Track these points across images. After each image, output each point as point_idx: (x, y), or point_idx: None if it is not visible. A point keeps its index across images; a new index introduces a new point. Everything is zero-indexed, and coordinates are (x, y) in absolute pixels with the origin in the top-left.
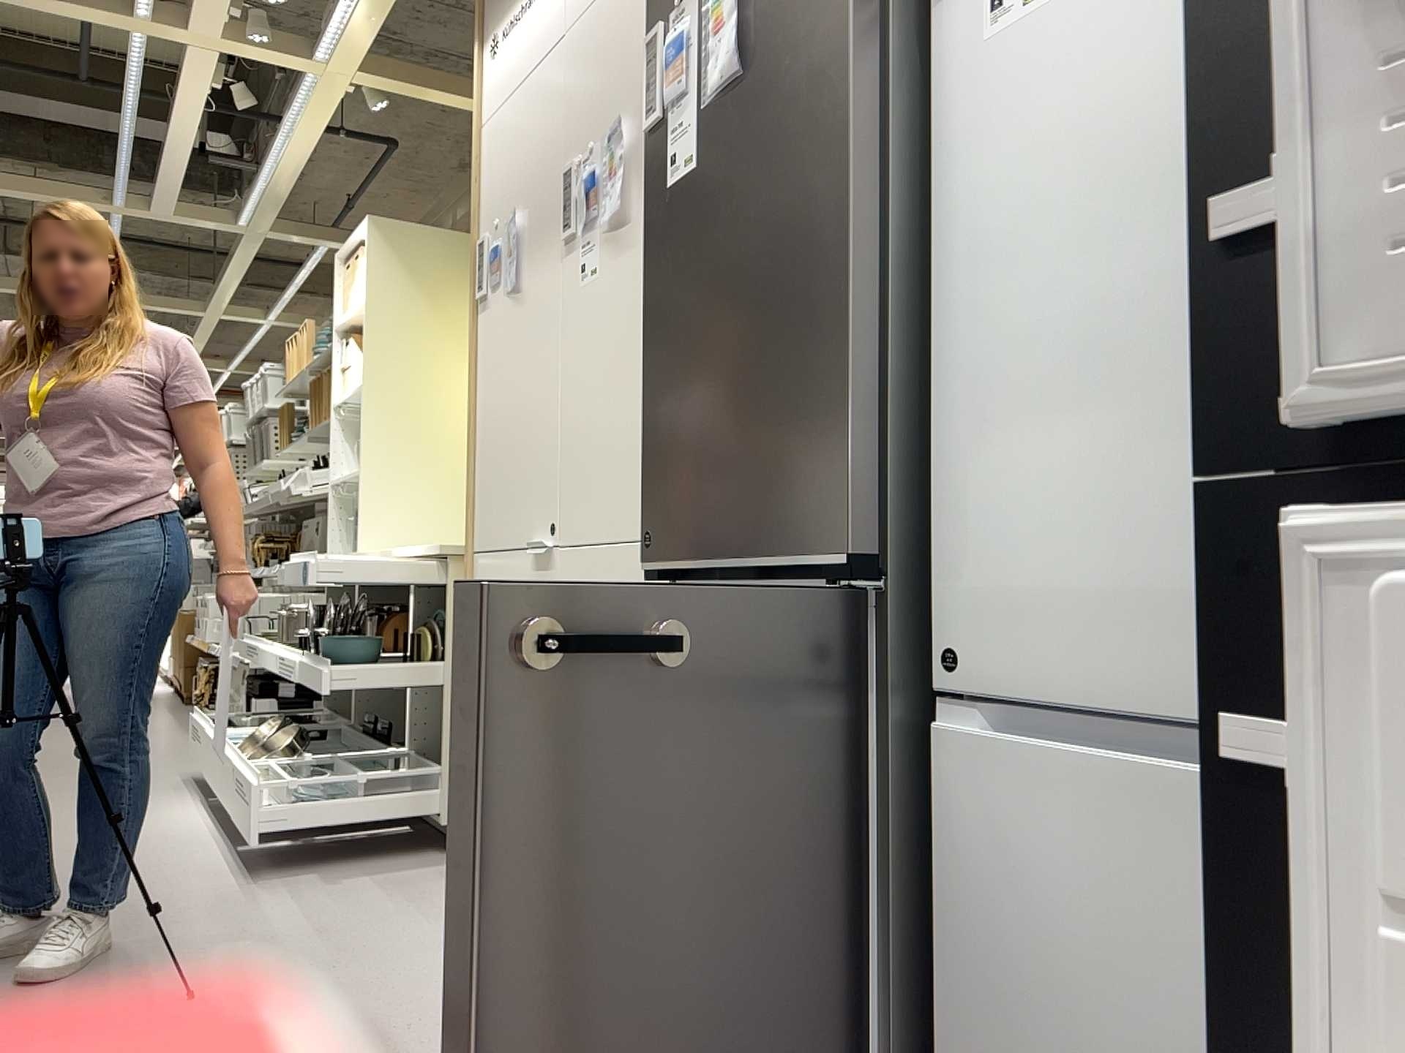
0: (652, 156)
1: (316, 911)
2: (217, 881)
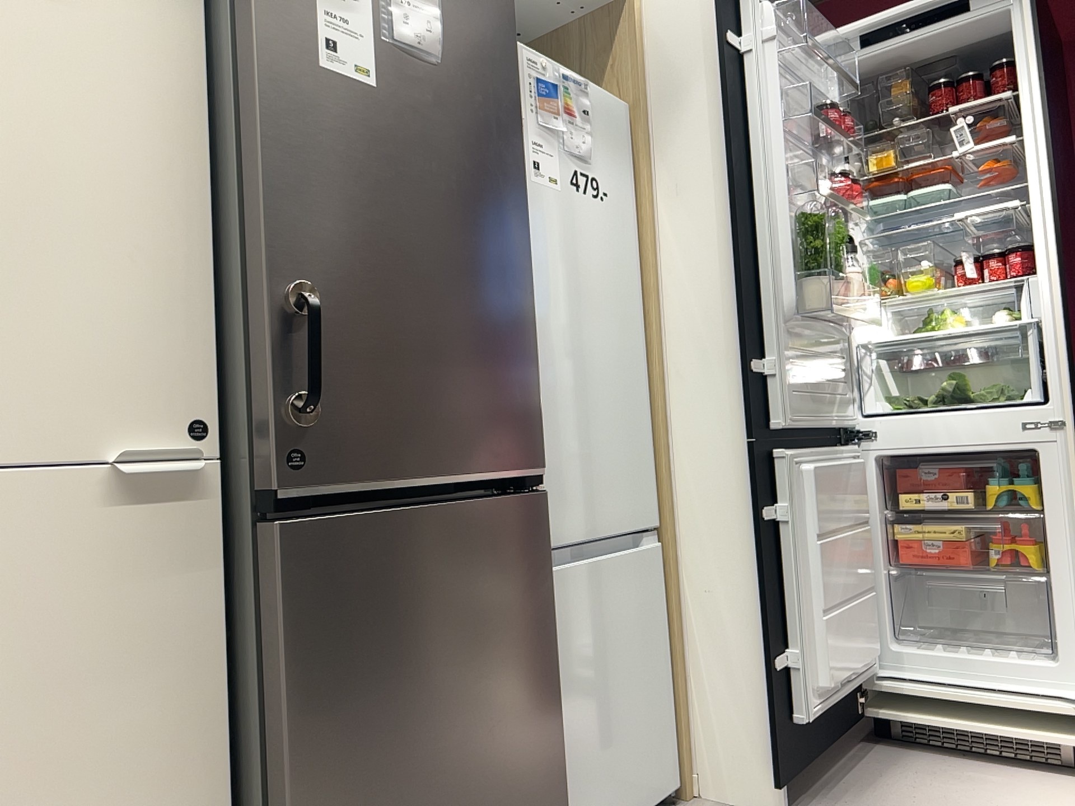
0: None
1: None
2: None
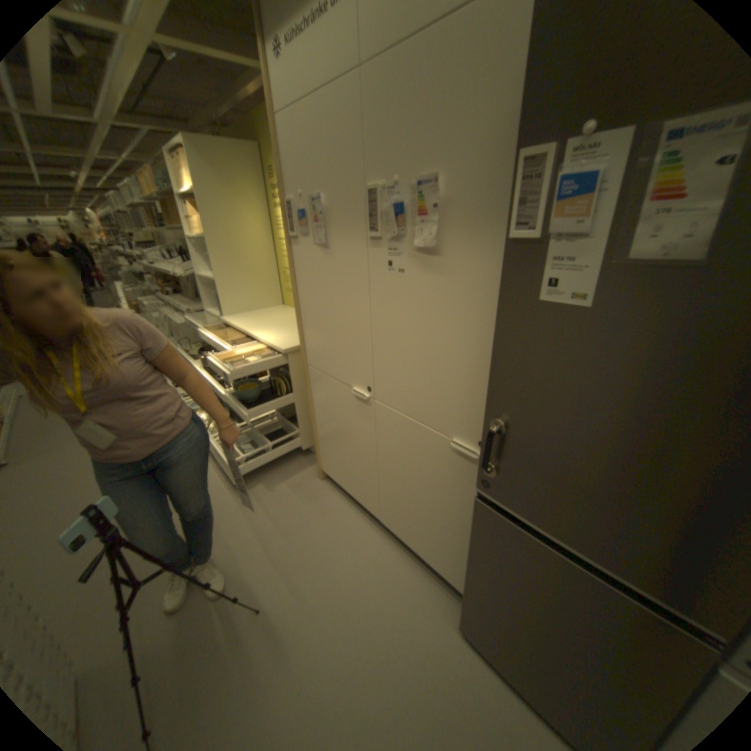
0: (516, 257)
1: (276, 516)
2: (224, 496)
